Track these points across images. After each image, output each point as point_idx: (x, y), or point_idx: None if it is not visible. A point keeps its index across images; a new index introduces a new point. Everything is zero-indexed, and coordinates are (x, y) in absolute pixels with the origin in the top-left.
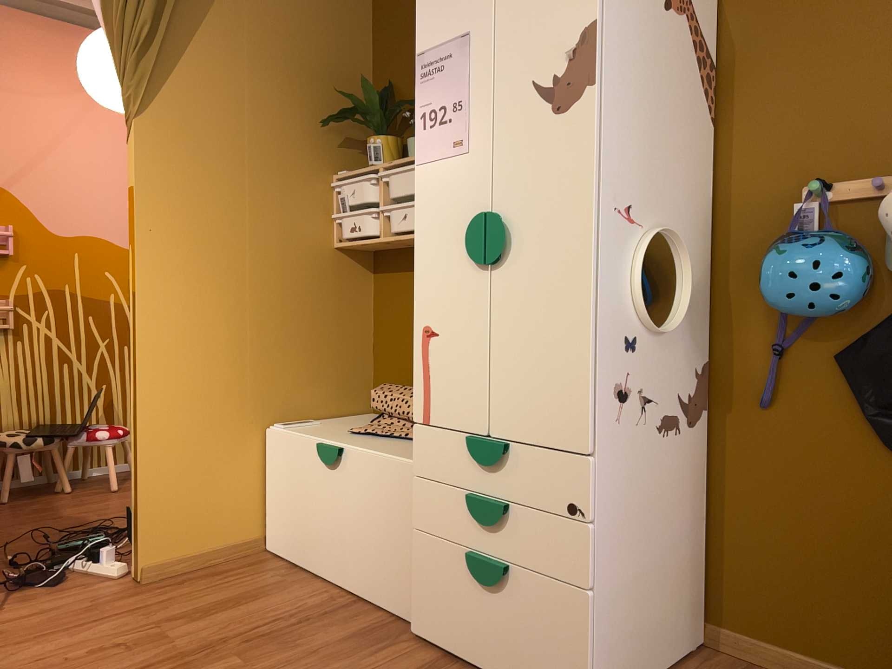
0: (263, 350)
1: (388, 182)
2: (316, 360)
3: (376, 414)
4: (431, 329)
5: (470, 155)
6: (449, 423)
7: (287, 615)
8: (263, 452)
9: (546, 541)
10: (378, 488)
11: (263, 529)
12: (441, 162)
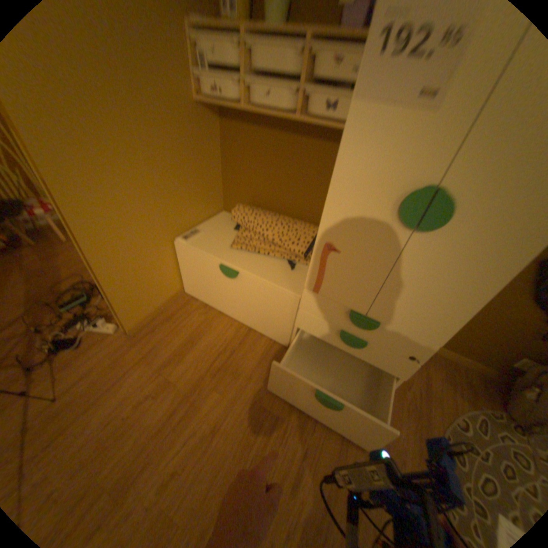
0: (162, 194)
1: (249, 46)
2: (194, 190)
3: (238, 225)
4: (335, 247)
5: (440, 116)
6: (336, 298)
7: (224, 349)
8: (175, 252)
9: (386, 359)
10: (267, 296)
11: (182, 284)
12: (393, 108)
